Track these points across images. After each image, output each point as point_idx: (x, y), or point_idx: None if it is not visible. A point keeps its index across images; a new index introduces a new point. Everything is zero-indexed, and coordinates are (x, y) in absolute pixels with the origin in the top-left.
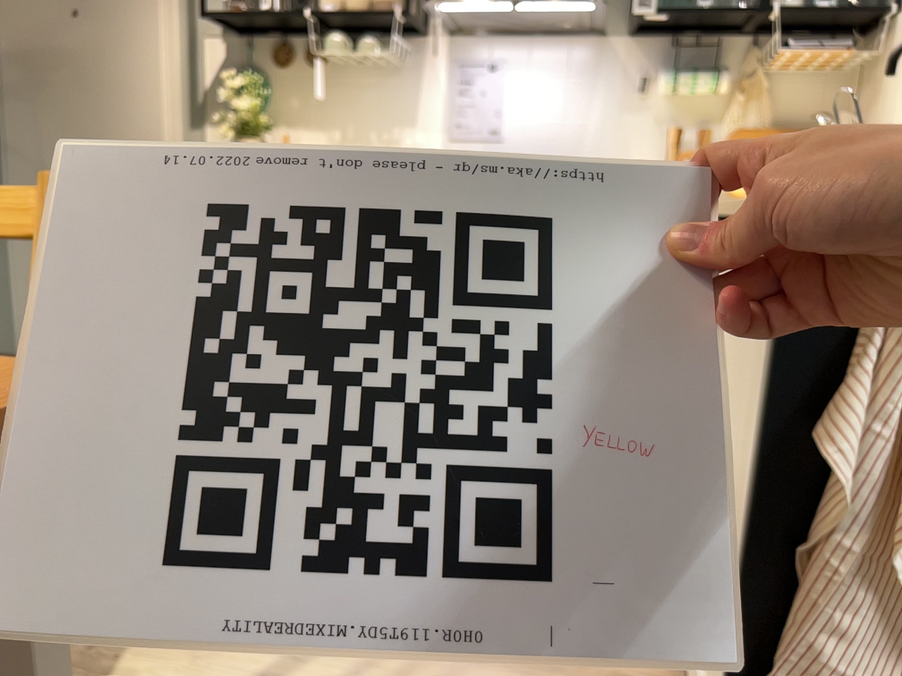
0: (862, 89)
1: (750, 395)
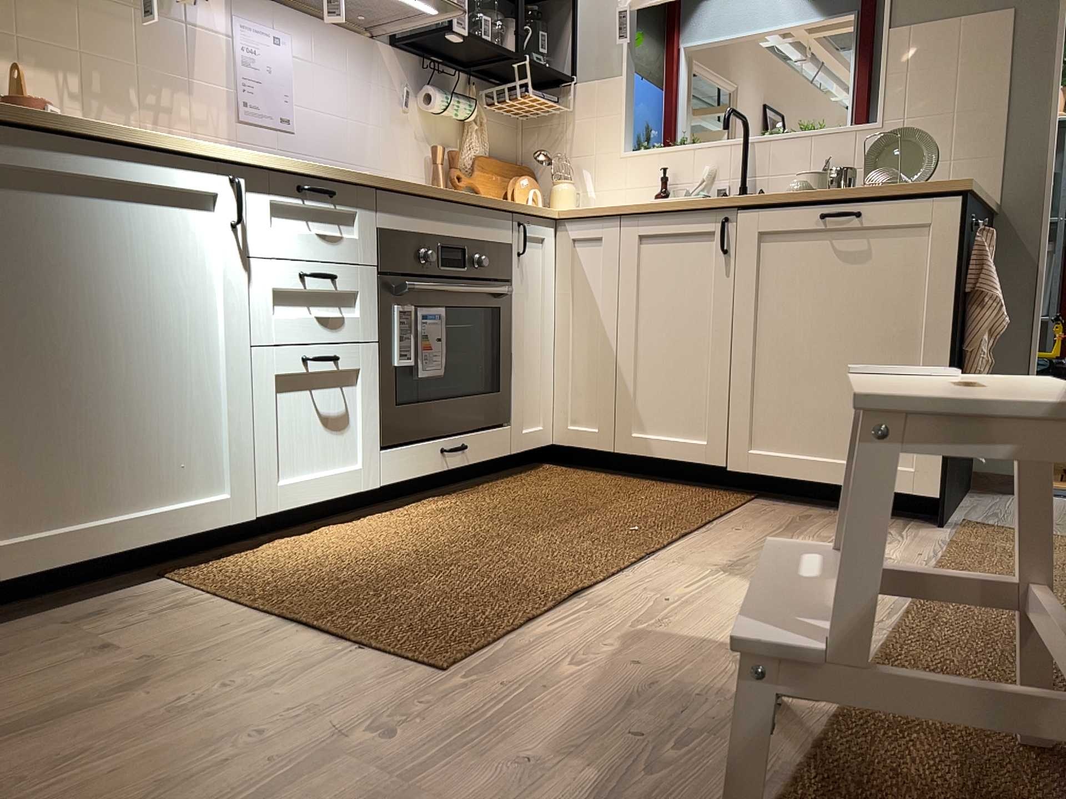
0: (527, 136)
1: (872, 292)
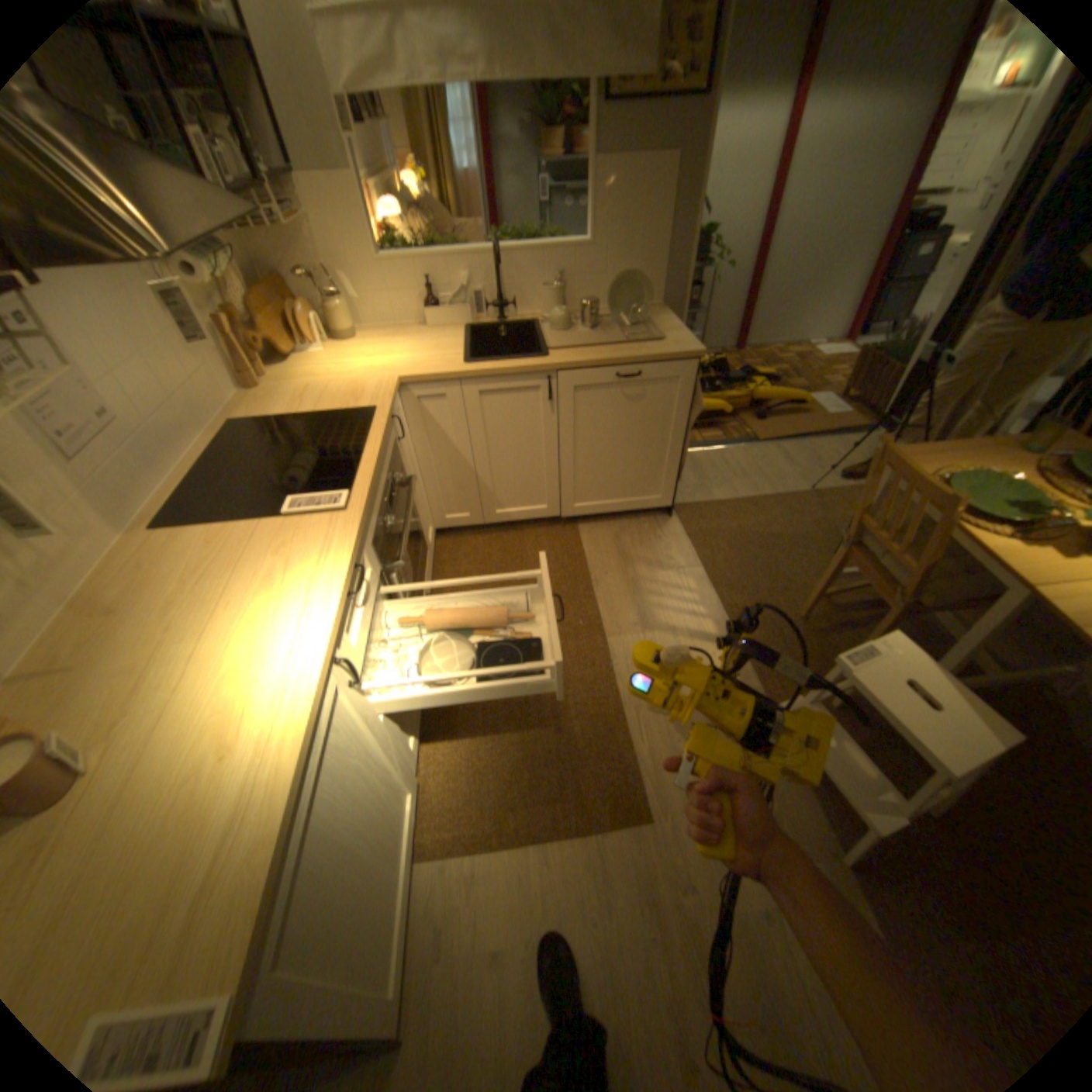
0: (252, 232)
1: (644, 415)
